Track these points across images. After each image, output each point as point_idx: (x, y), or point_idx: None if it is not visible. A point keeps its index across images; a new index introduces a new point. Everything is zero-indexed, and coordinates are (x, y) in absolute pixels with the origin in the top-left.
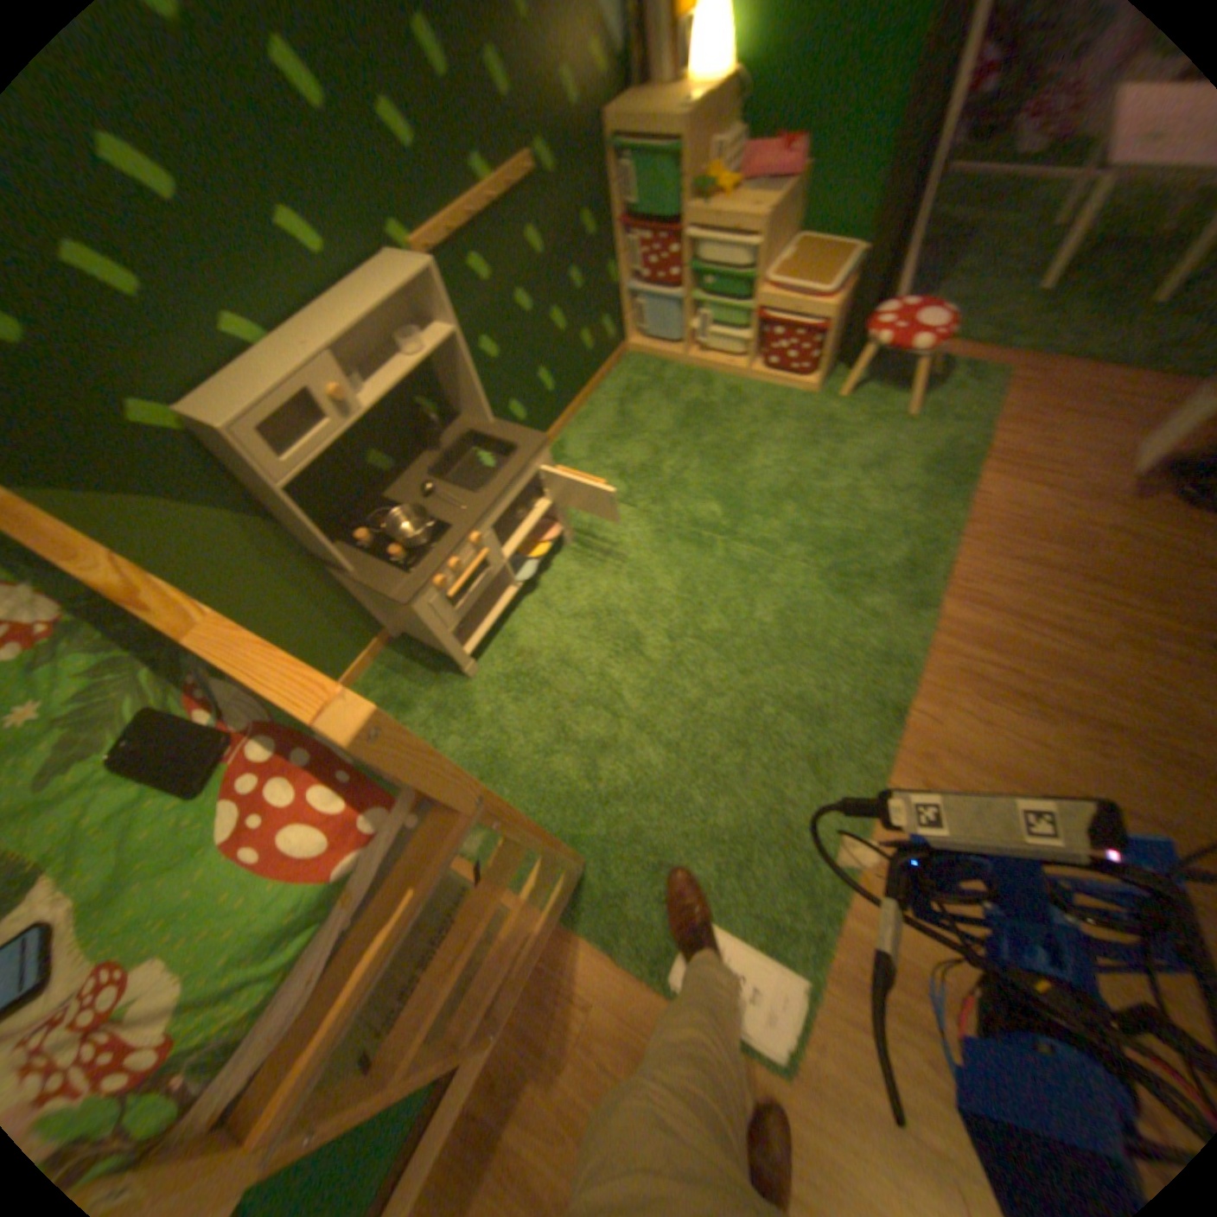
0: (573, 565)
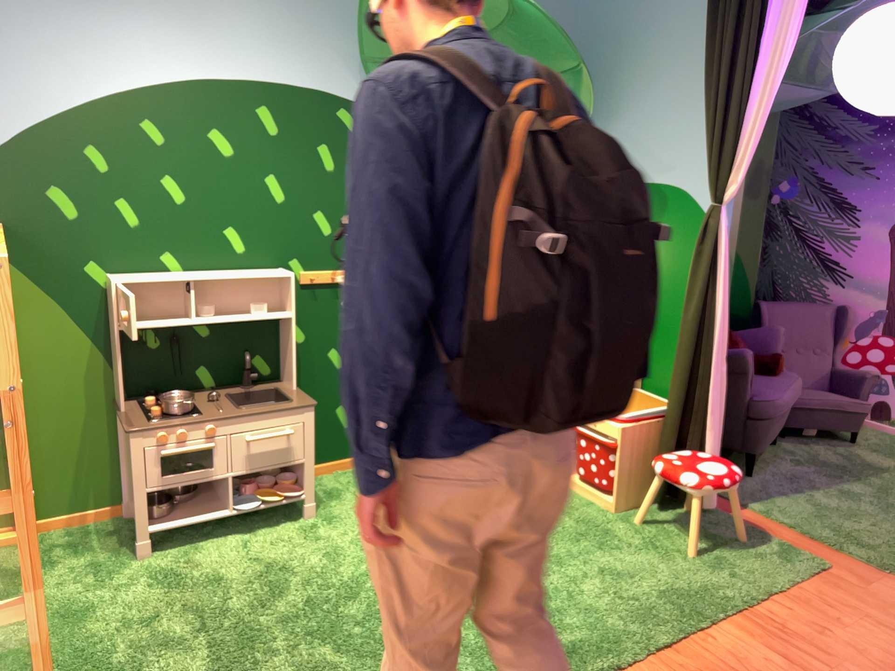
0: (297, 528)
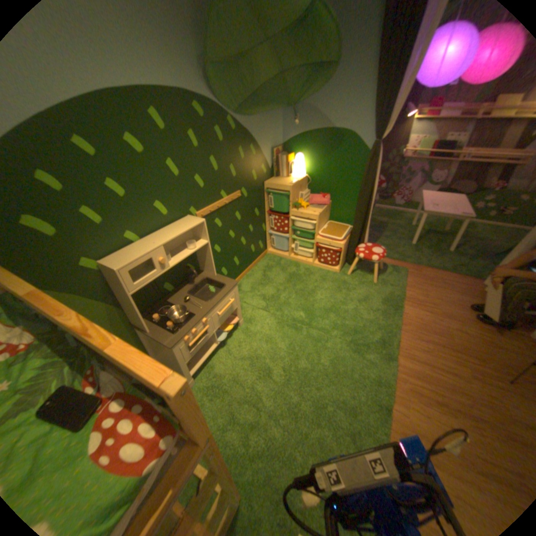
0: (241, 335)
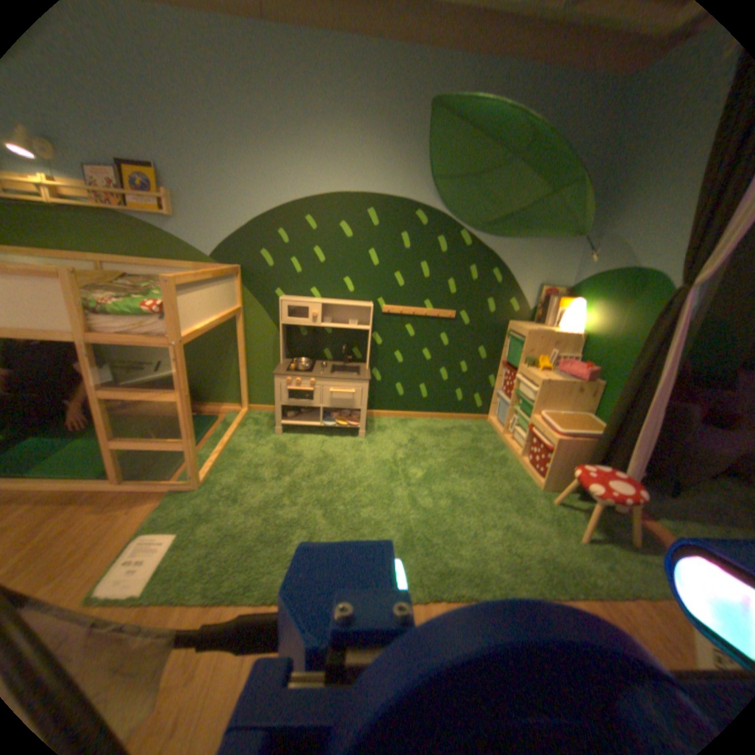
0: (348, 441)
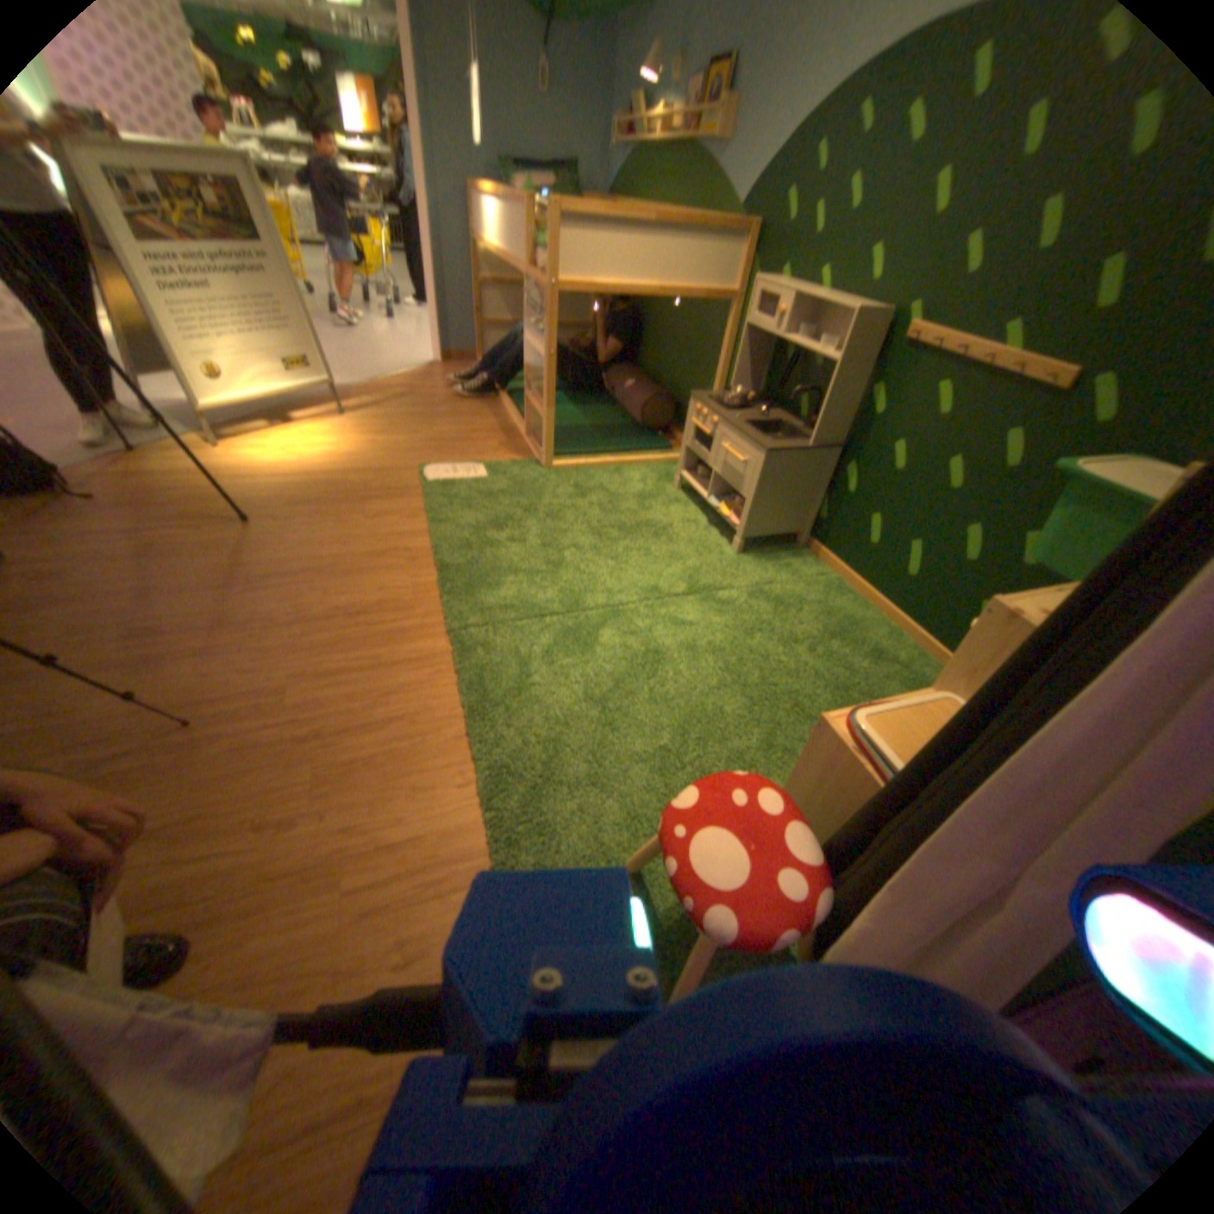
0: (710, 544)
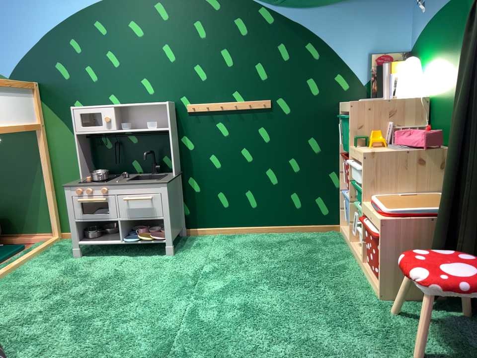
0: (153, 262)
